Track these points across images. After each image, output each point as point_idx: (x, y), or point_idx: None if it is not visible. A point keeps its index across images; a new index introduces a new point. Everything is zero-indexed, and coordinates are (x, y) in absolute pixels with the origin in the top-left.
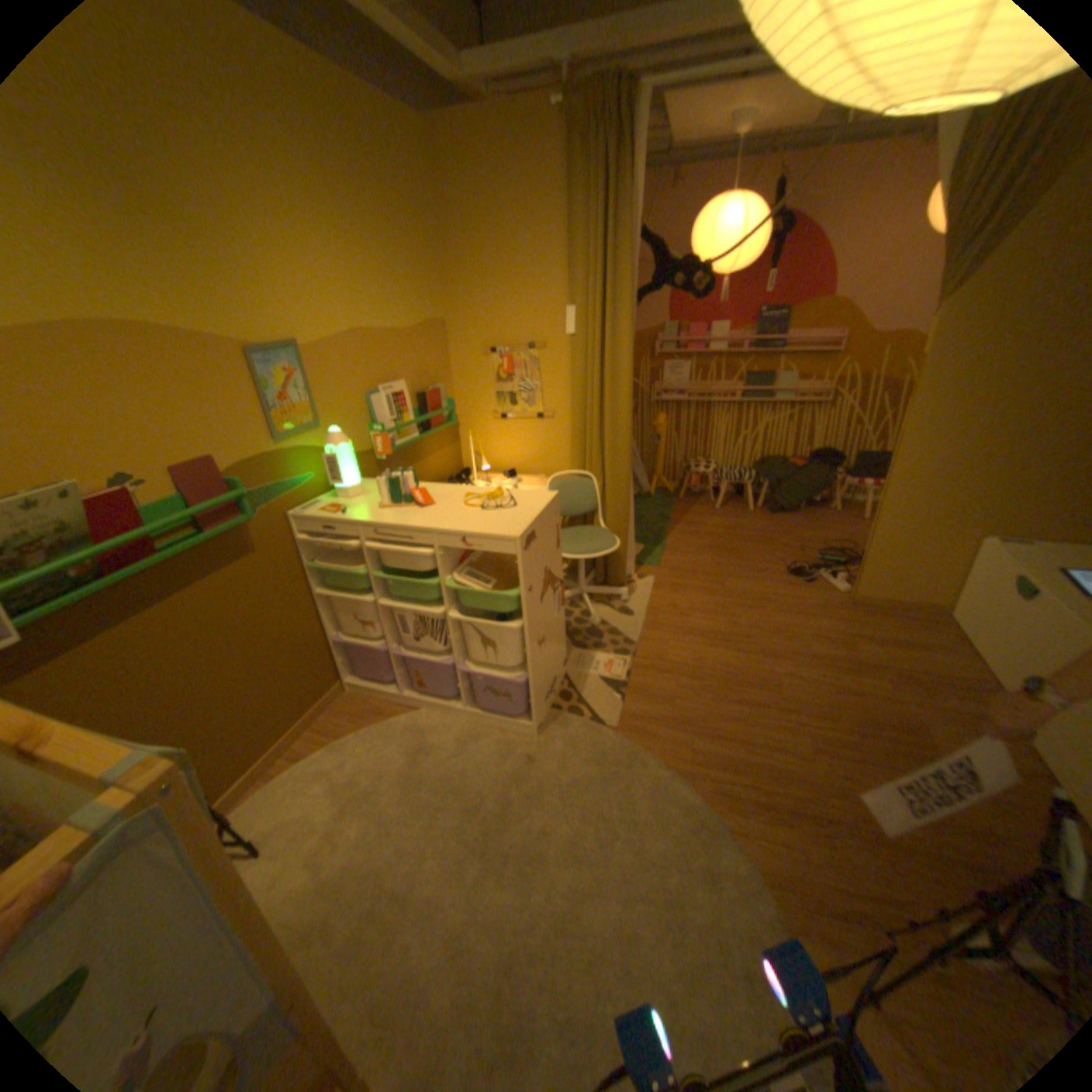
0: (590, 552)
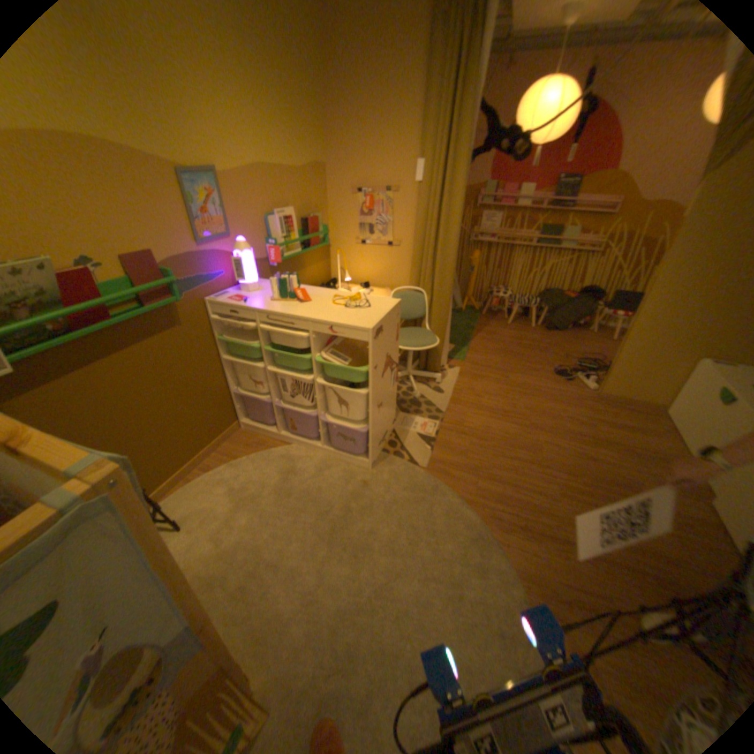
0: (418, 346)
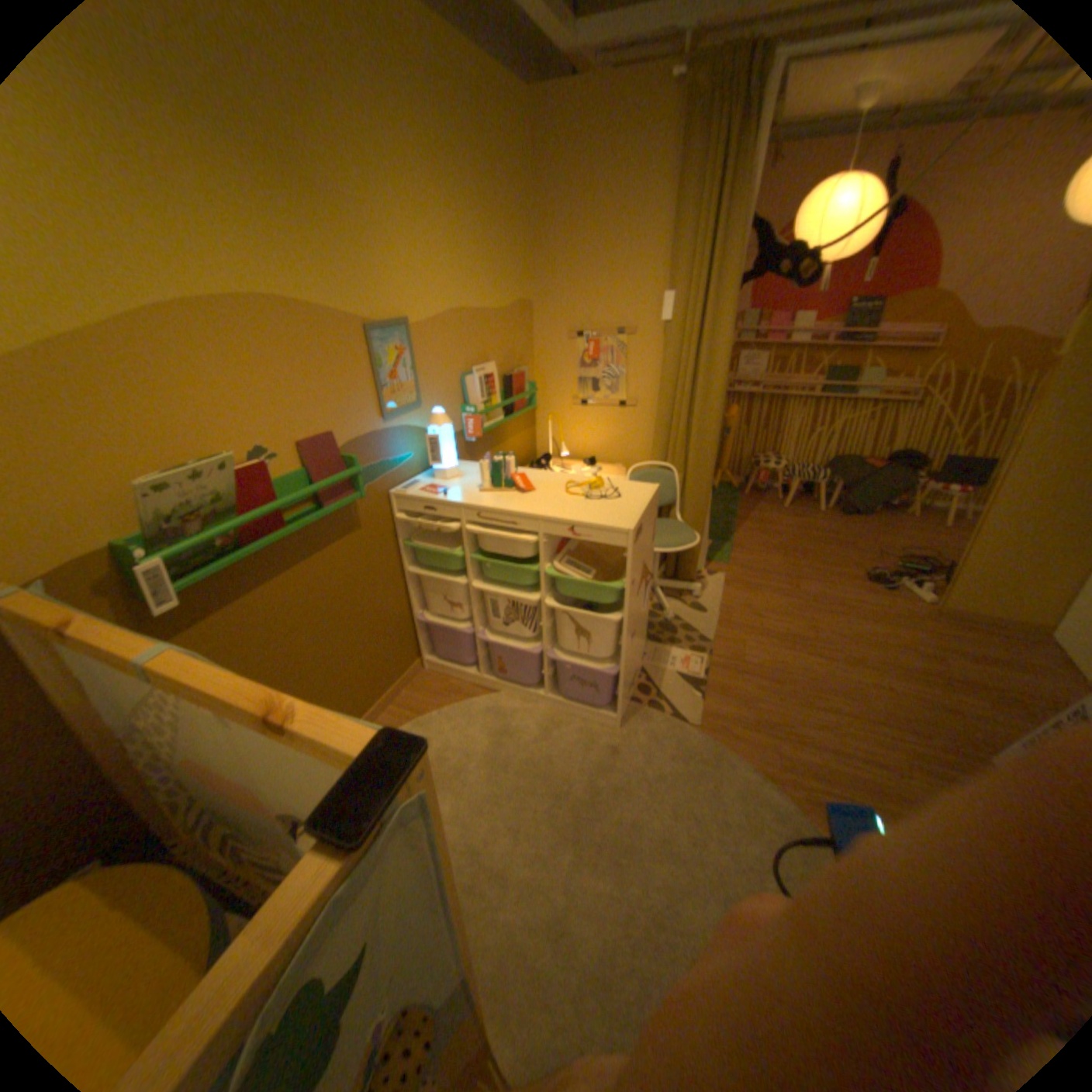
0: (672, 546)
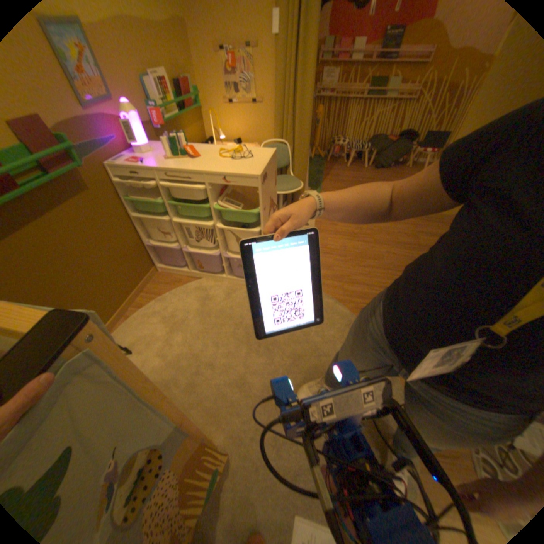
0: (287, 190)
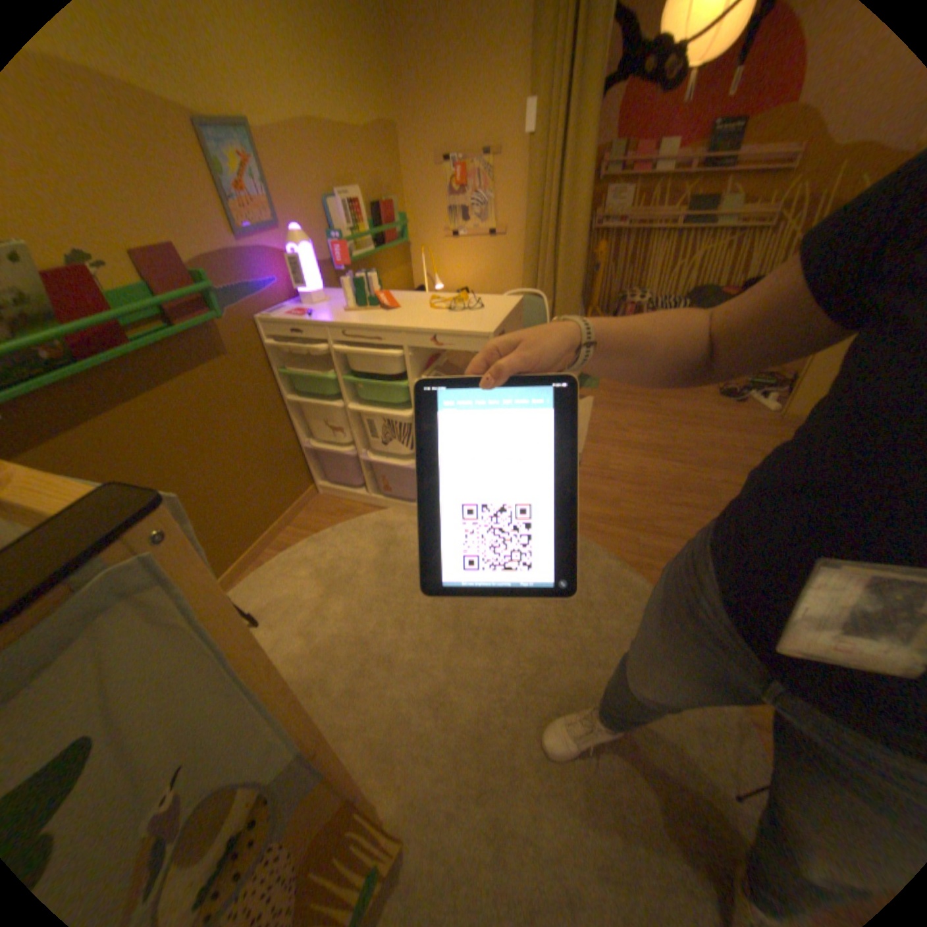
0: None
